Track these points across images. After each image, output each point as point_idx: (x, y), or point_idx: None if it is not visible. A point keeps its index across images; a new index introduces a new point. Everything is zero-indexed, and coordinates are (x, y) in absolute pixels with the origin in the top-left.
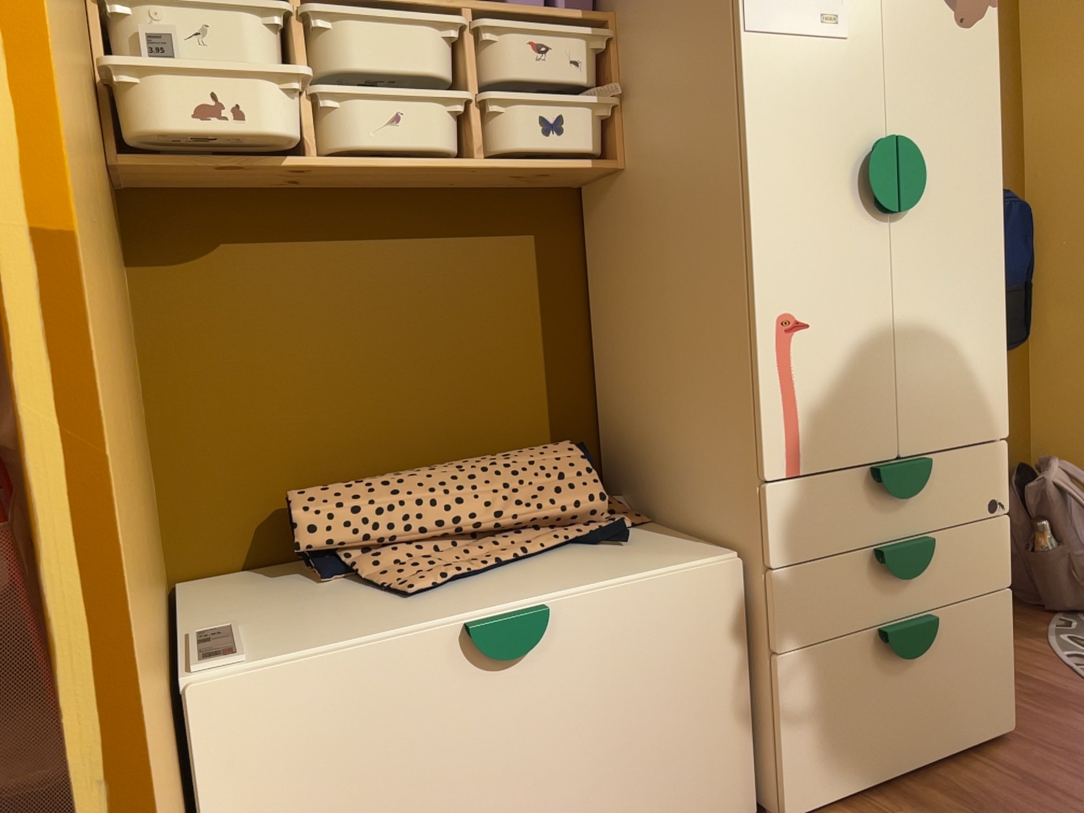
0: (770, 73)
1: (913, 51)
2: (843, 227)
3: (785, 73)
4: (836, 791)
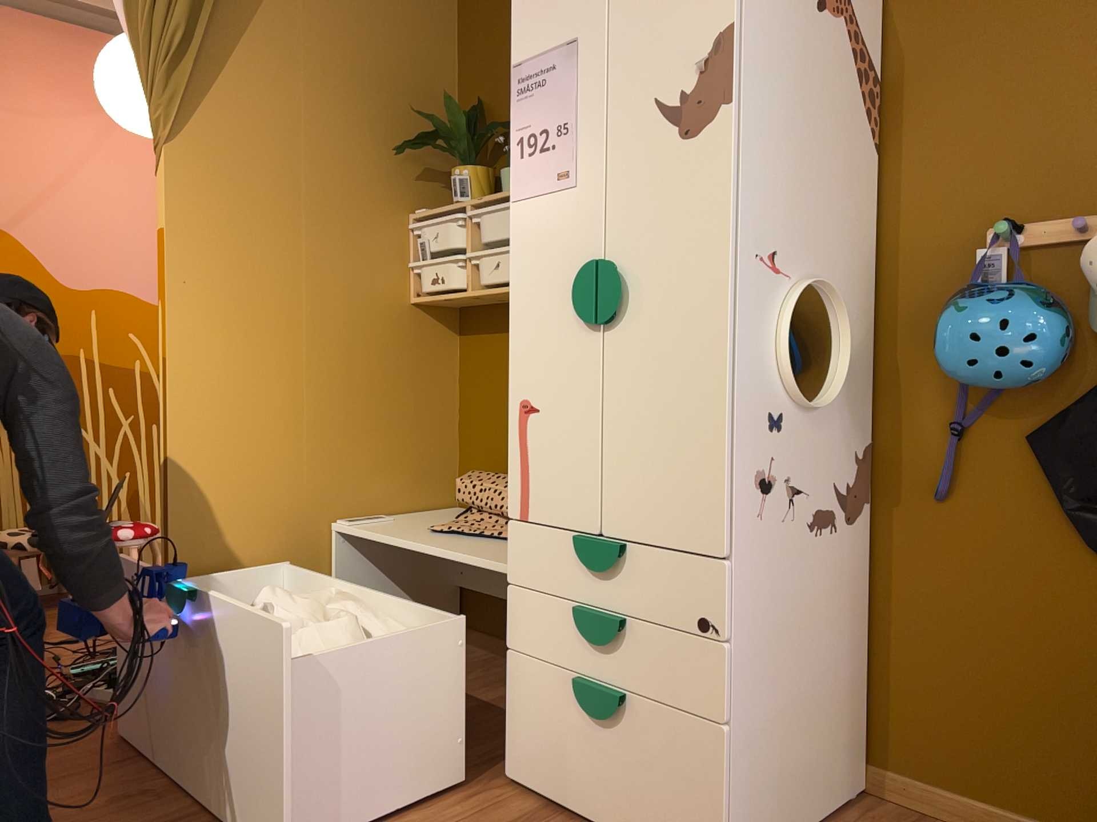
0: (523, 226)
1: (632, 179)
2: (564, 335)
3: (532, 224)
4: (538, 786)
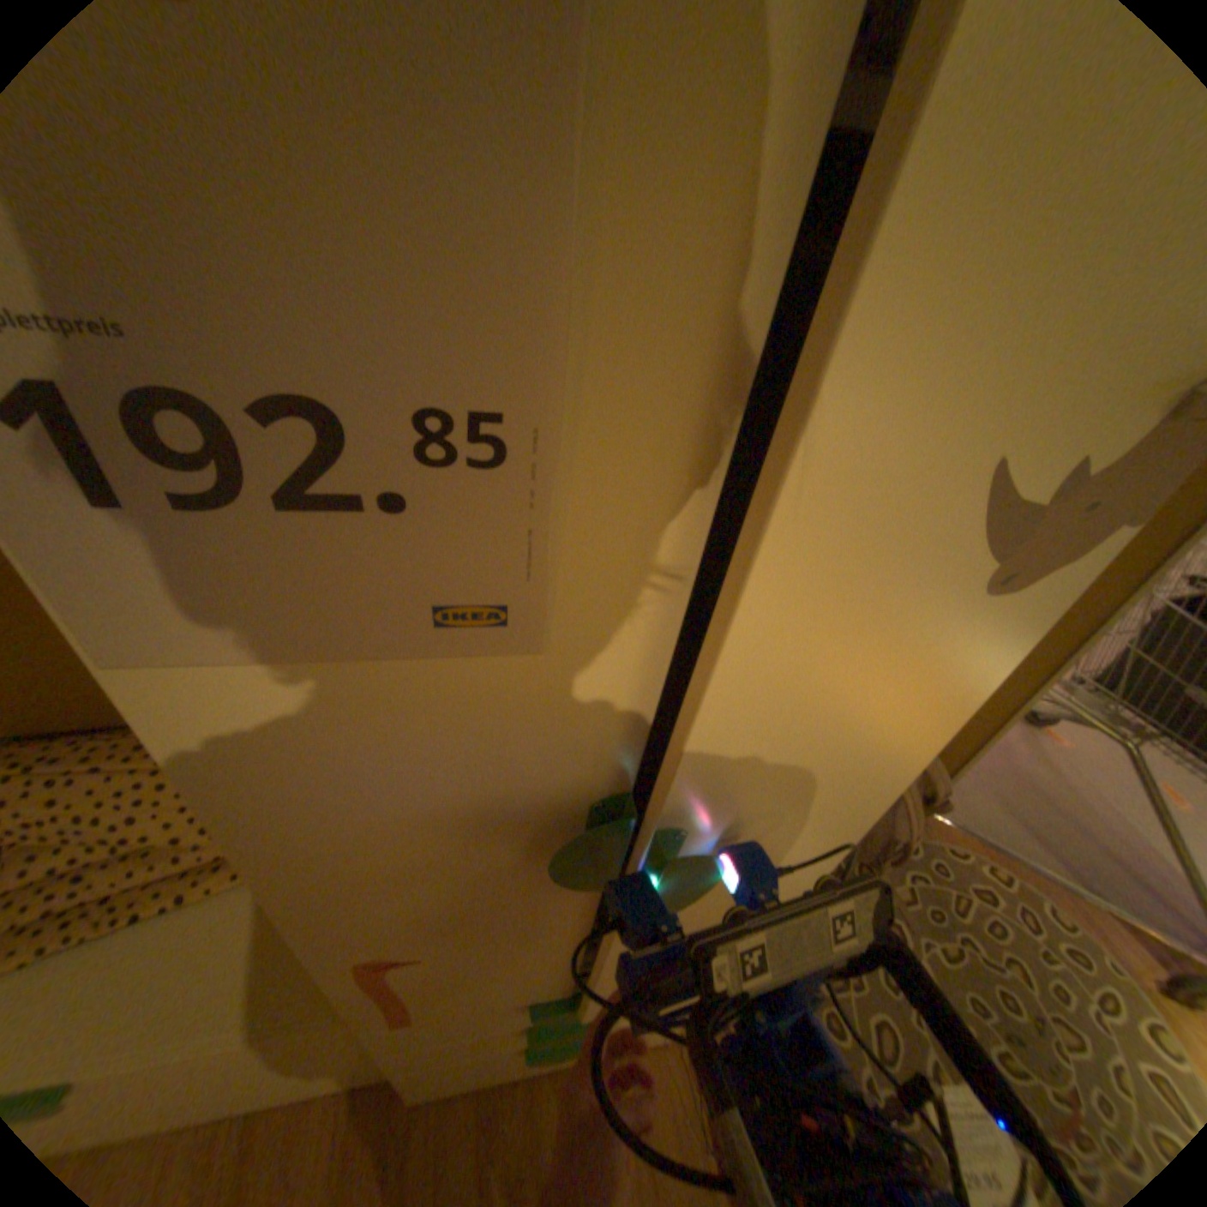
0: (246, 733)
1: (777, 646)
2: (494, 888)
3: (307, 728)
4: (463, 1092)
